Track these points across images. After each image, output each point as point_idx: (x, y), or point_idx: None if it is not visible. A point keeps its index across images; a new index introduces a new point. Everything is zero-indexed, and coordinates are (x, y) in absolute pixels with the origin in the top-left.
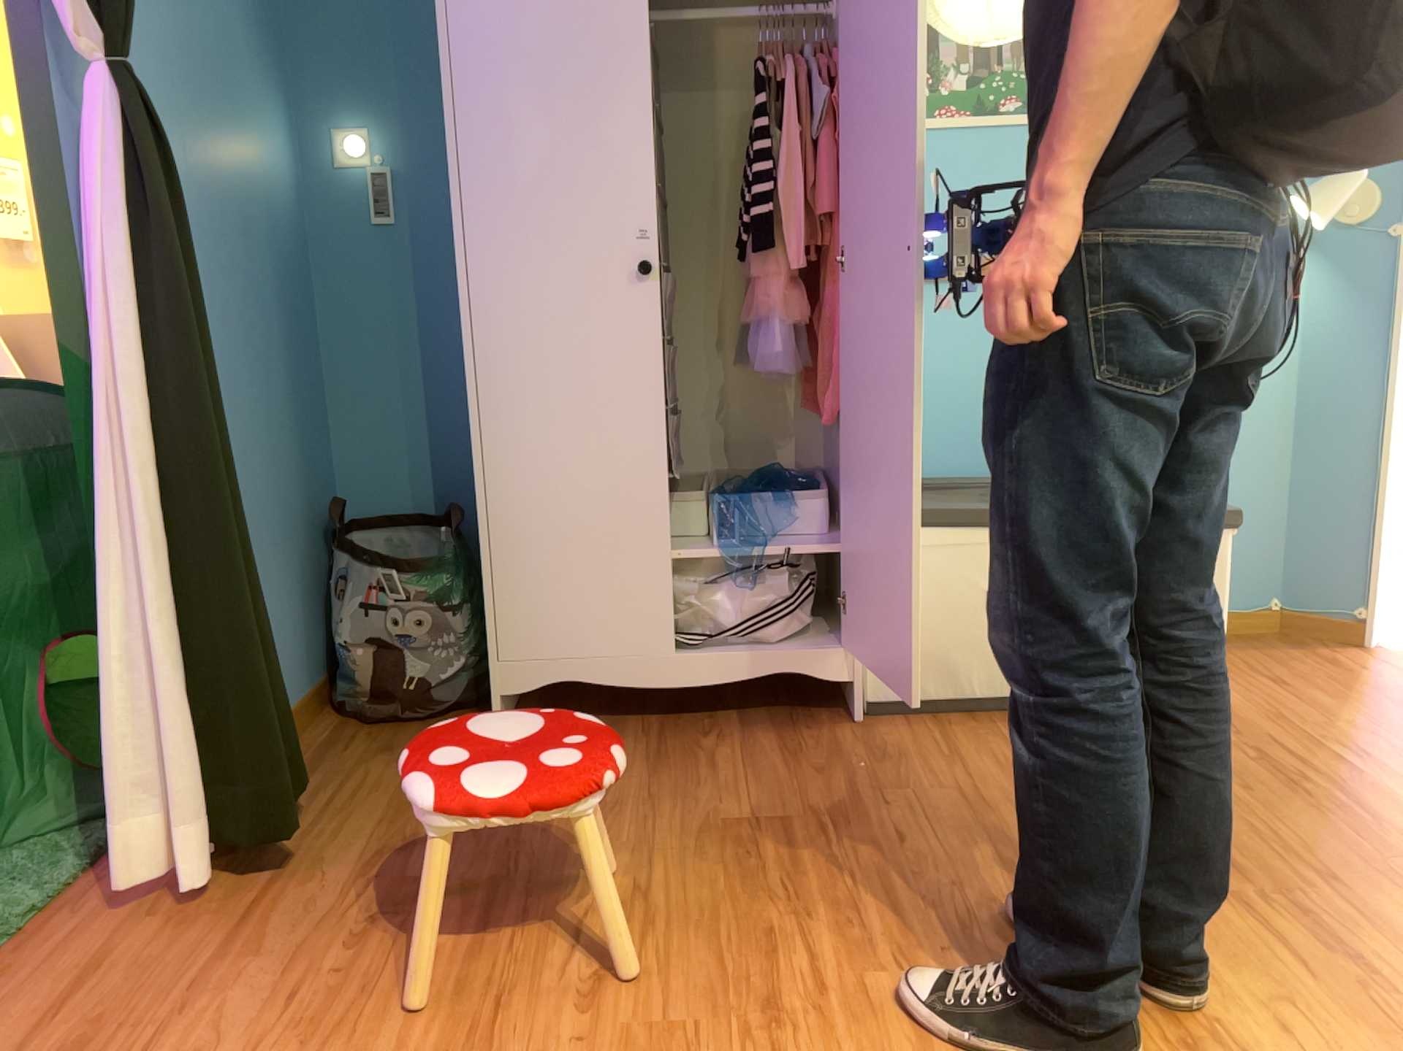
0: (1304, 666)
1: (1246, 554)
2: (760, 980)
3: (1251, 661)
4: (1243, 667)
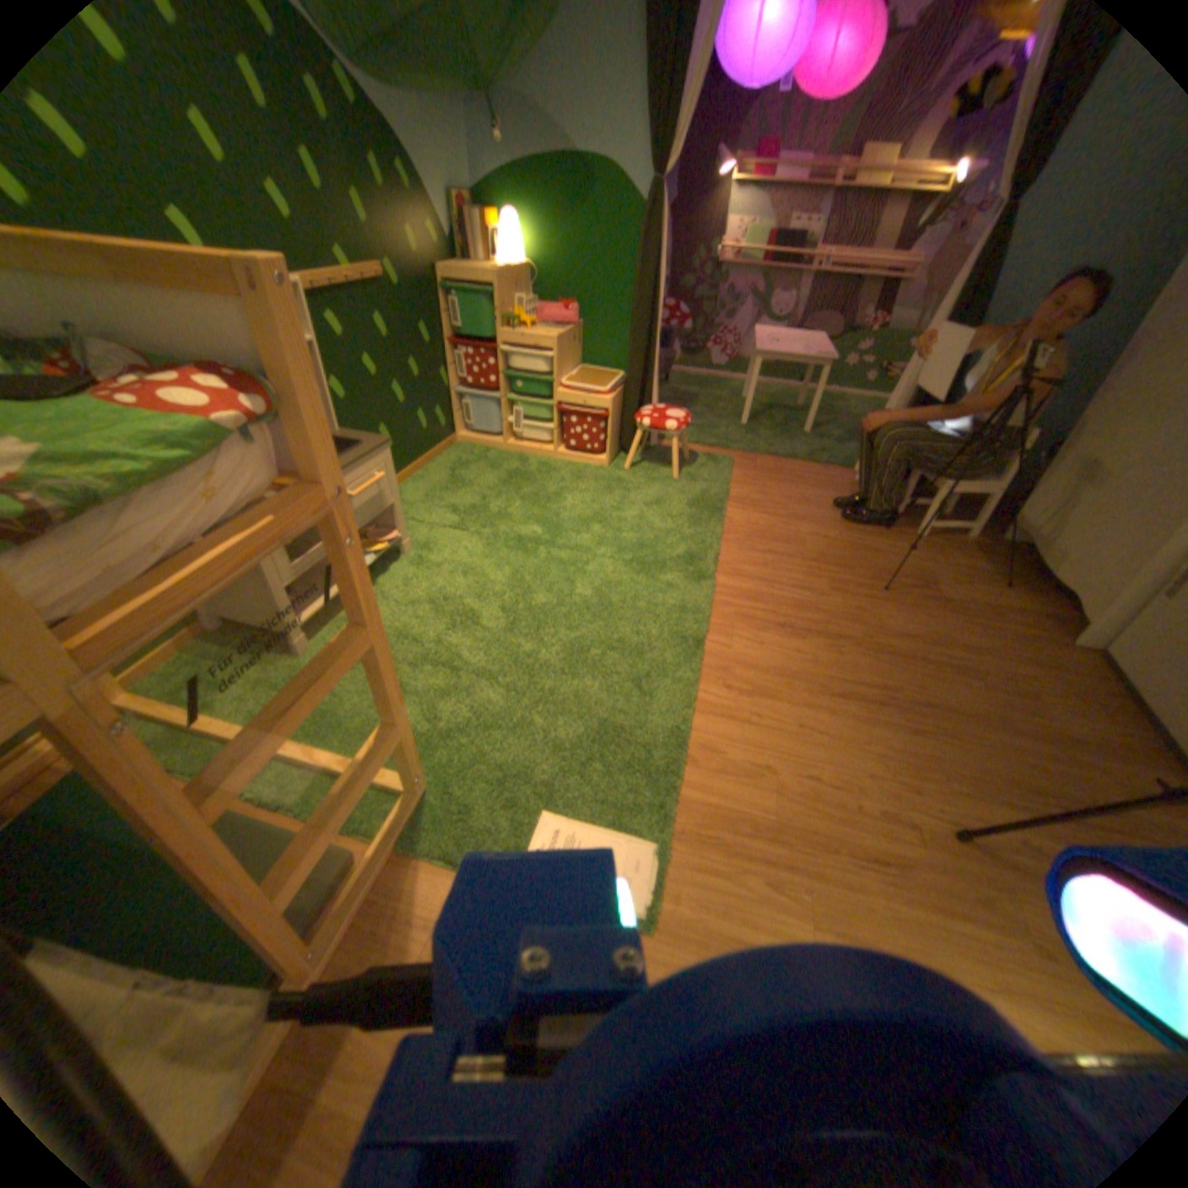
0: None
1: None
2: (822, 566)
3: None
4: None
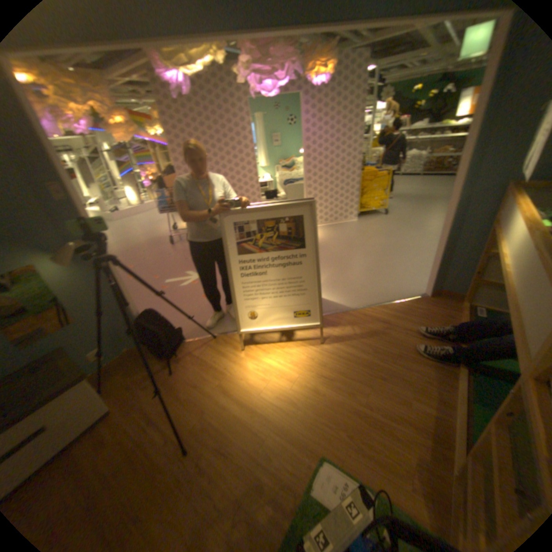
0: (137, 370)
1: (110, 344)
2: None
3: (123, 377)
4: (120, 383)
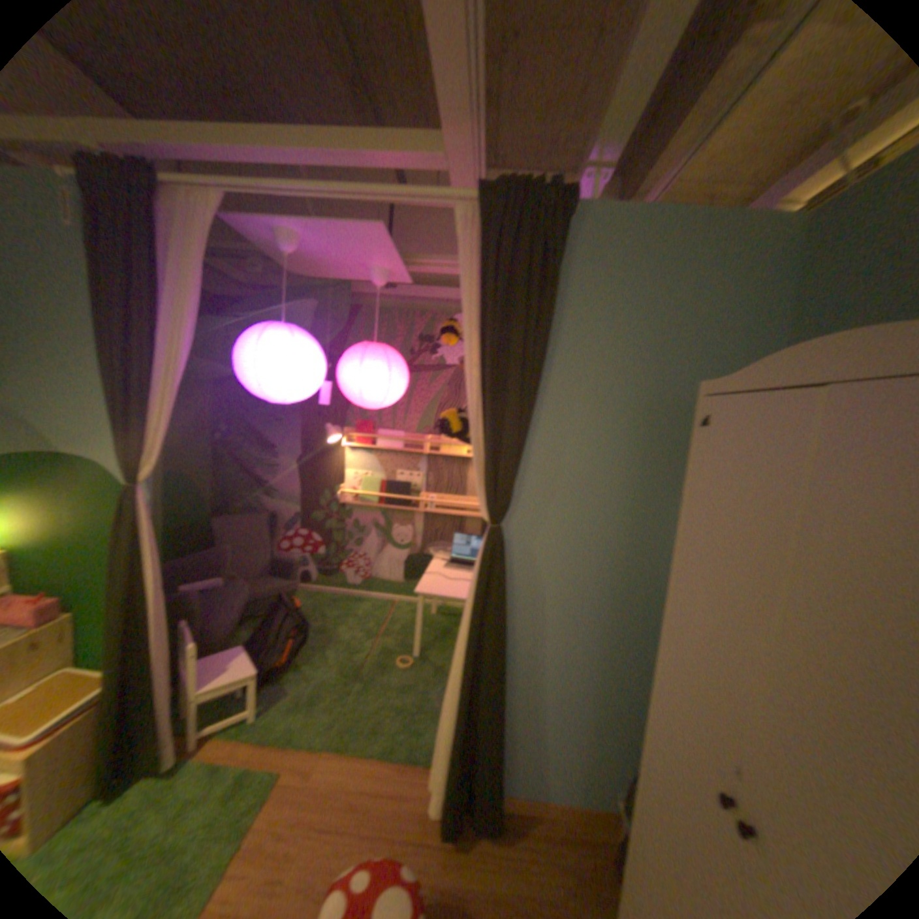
0: None
1: None
2: None
3: None
4: None
